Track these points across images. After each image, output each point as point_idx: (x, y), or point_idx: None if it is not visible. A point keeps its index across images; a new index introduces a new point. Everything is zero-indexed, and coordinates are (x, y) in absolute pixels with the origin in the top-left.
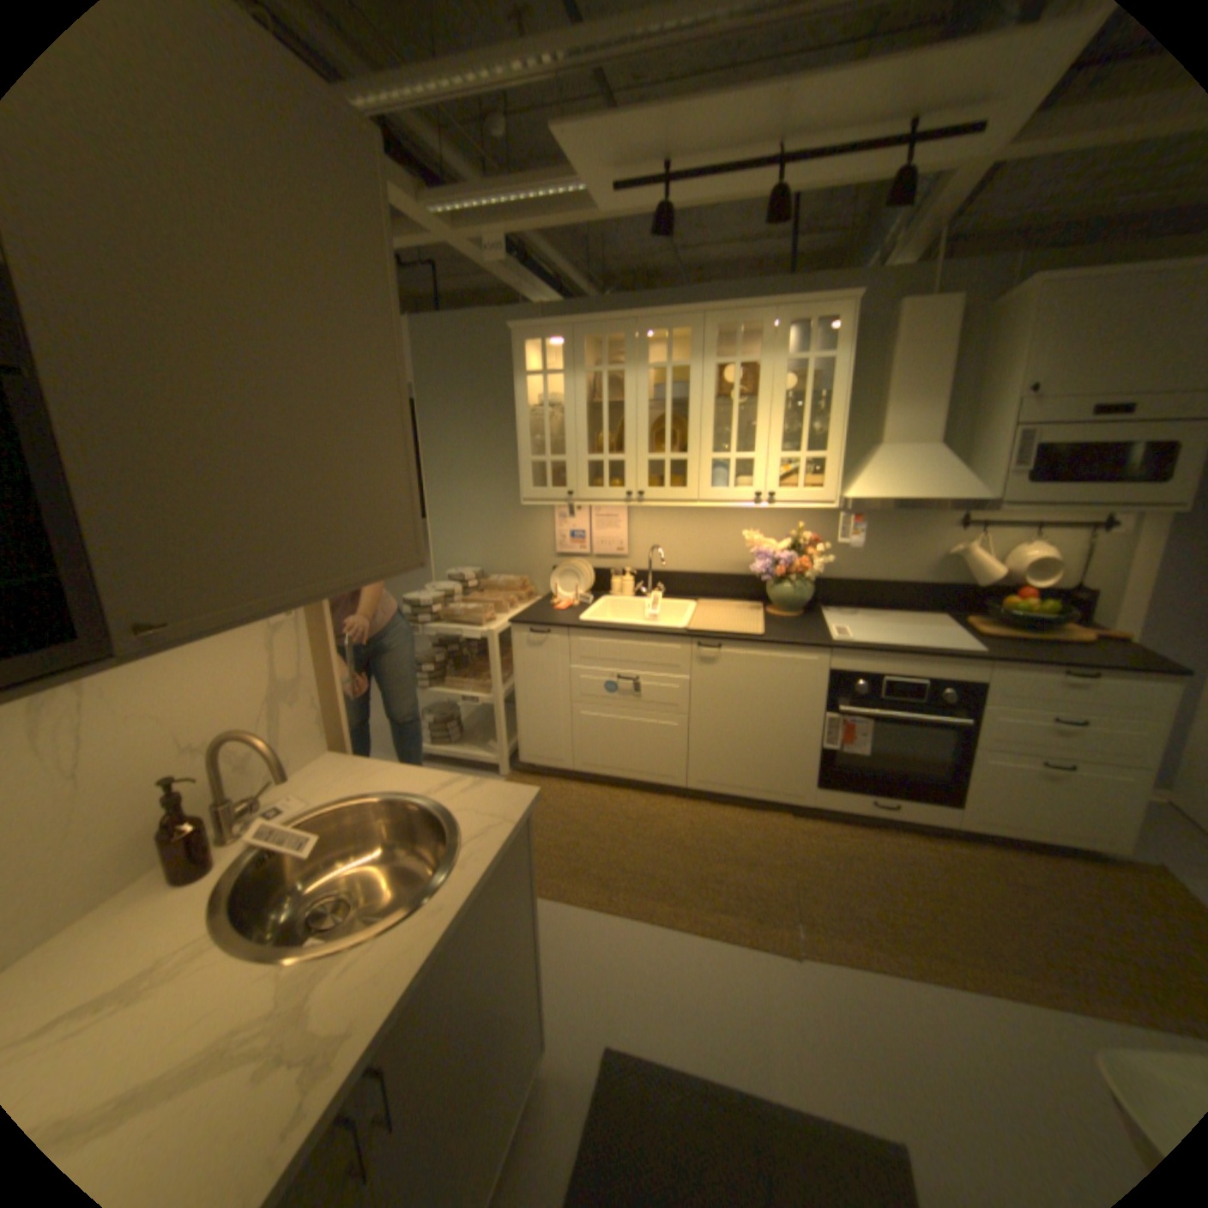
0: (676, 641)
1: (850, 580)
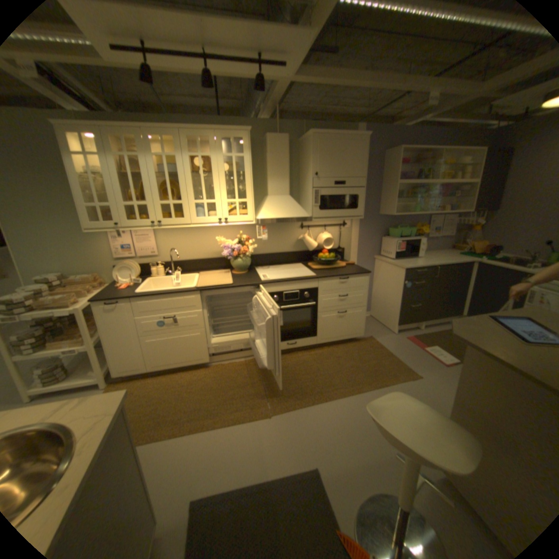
0: (192, 294)
1: (264, 254)
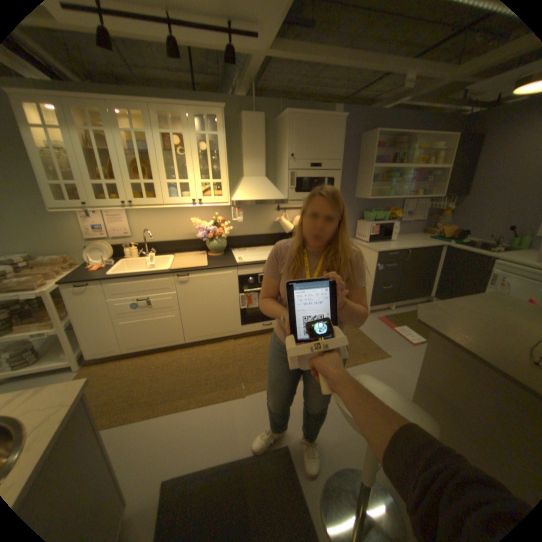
0: (165, 276)
1: (241, 236)
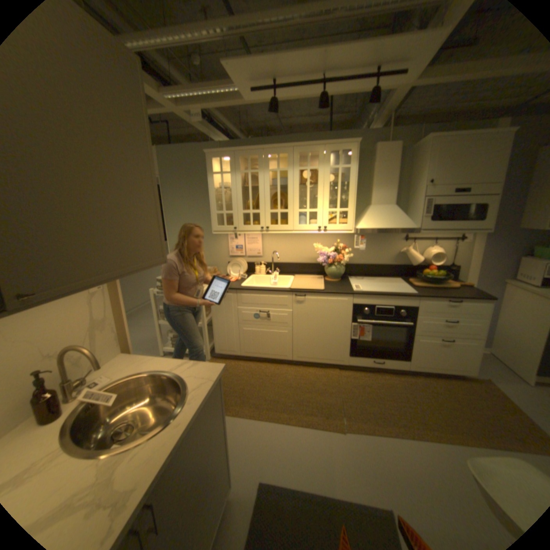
0: (285, 294)
1: (360, 264)
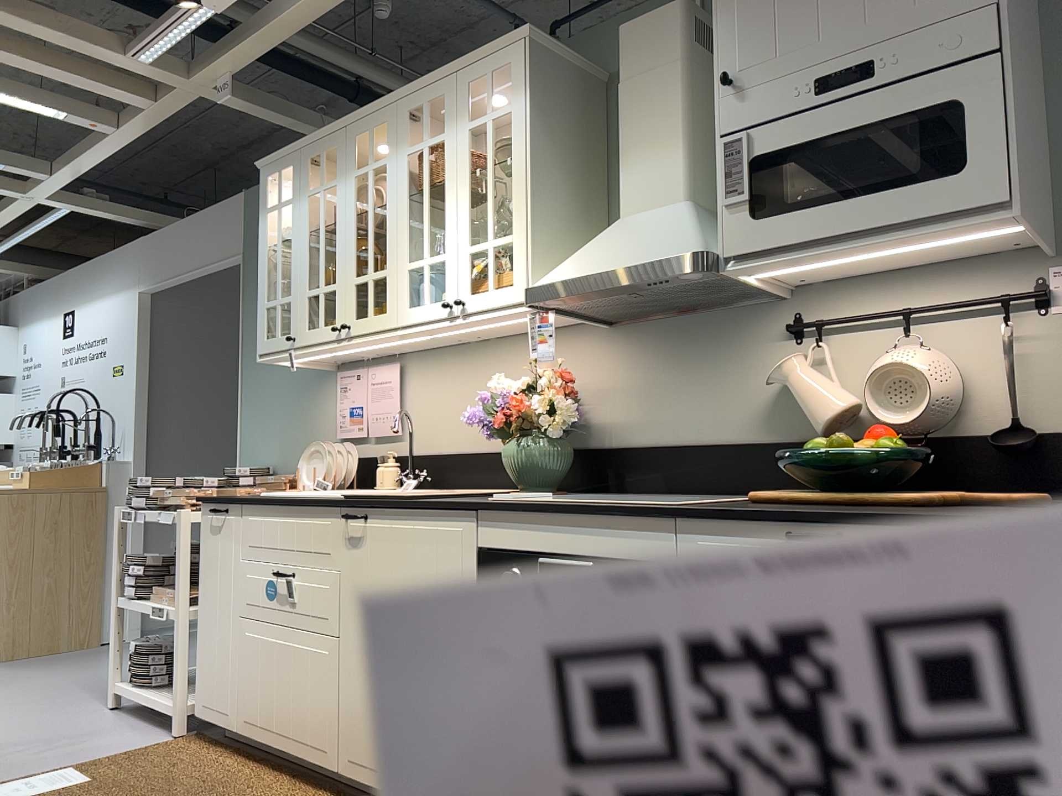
0: (326, 513)
1: (648, 447)
